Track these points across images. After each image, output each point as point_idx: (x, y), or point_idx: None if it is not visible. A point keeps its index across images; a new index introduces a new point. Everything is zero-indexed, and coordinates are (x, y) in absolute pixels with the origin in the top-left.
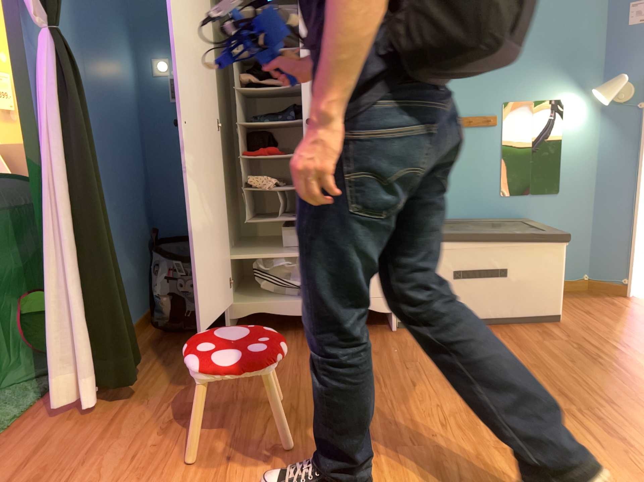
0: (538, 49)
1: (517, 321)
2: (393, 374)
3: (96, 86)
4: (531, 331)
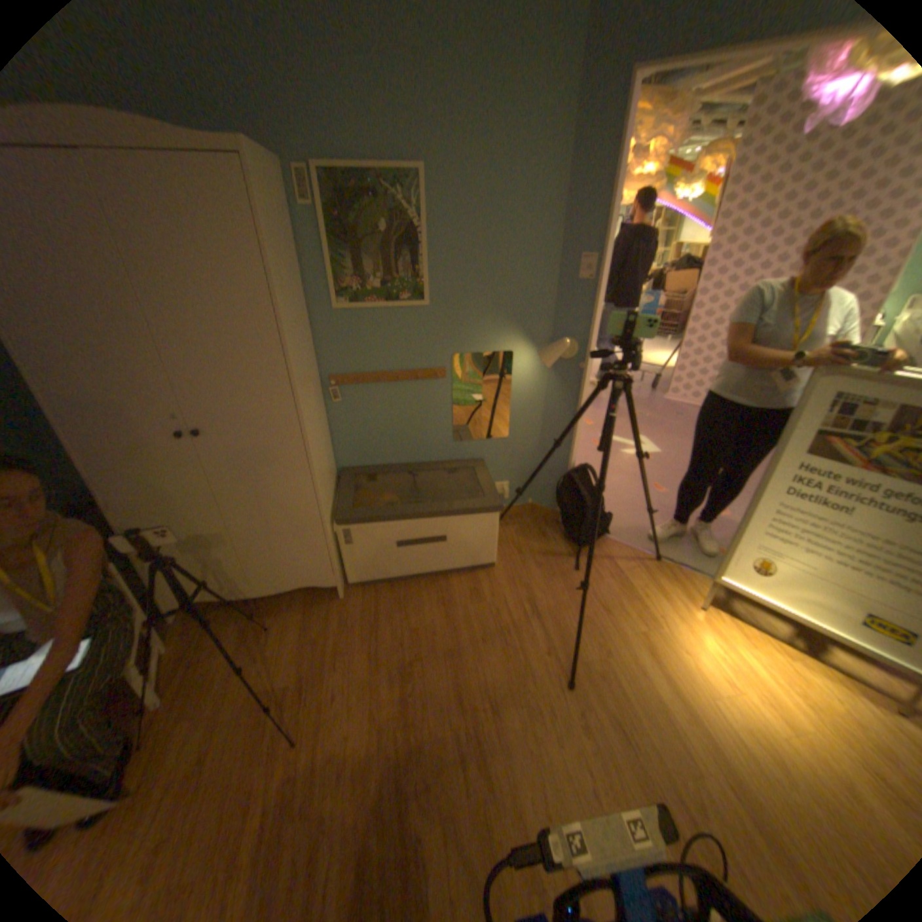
0: (487, 300)
1: (457, 573)
2: (323, 678)
3: None
4: (466, 587)
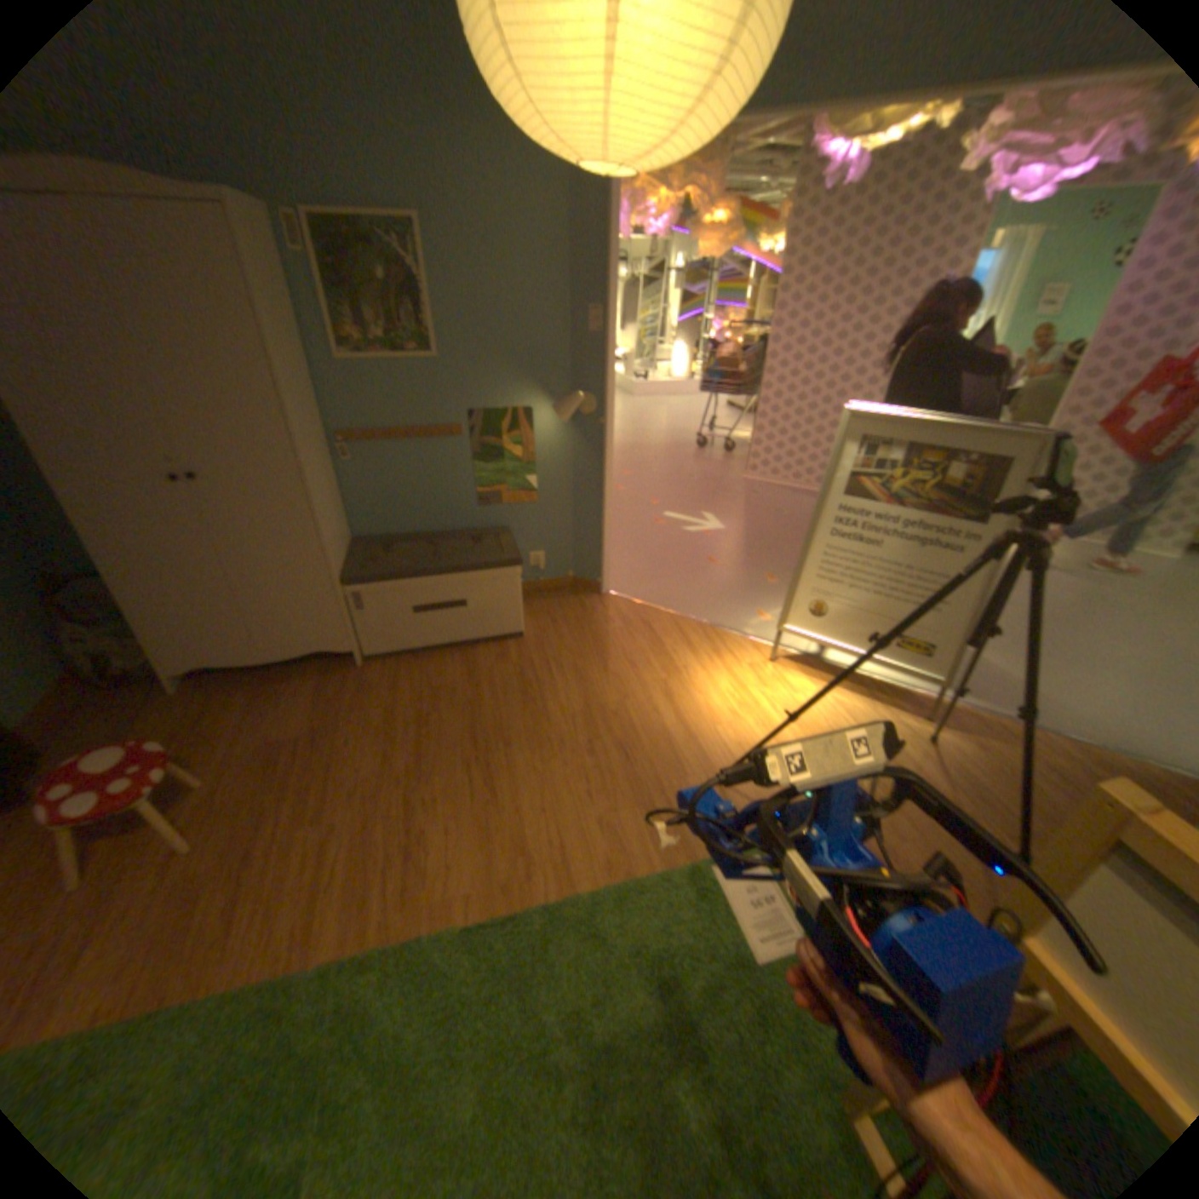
0: (498, 351)
1: (485, 640)
2: (337, 729)
3: None
4: (493, 652)
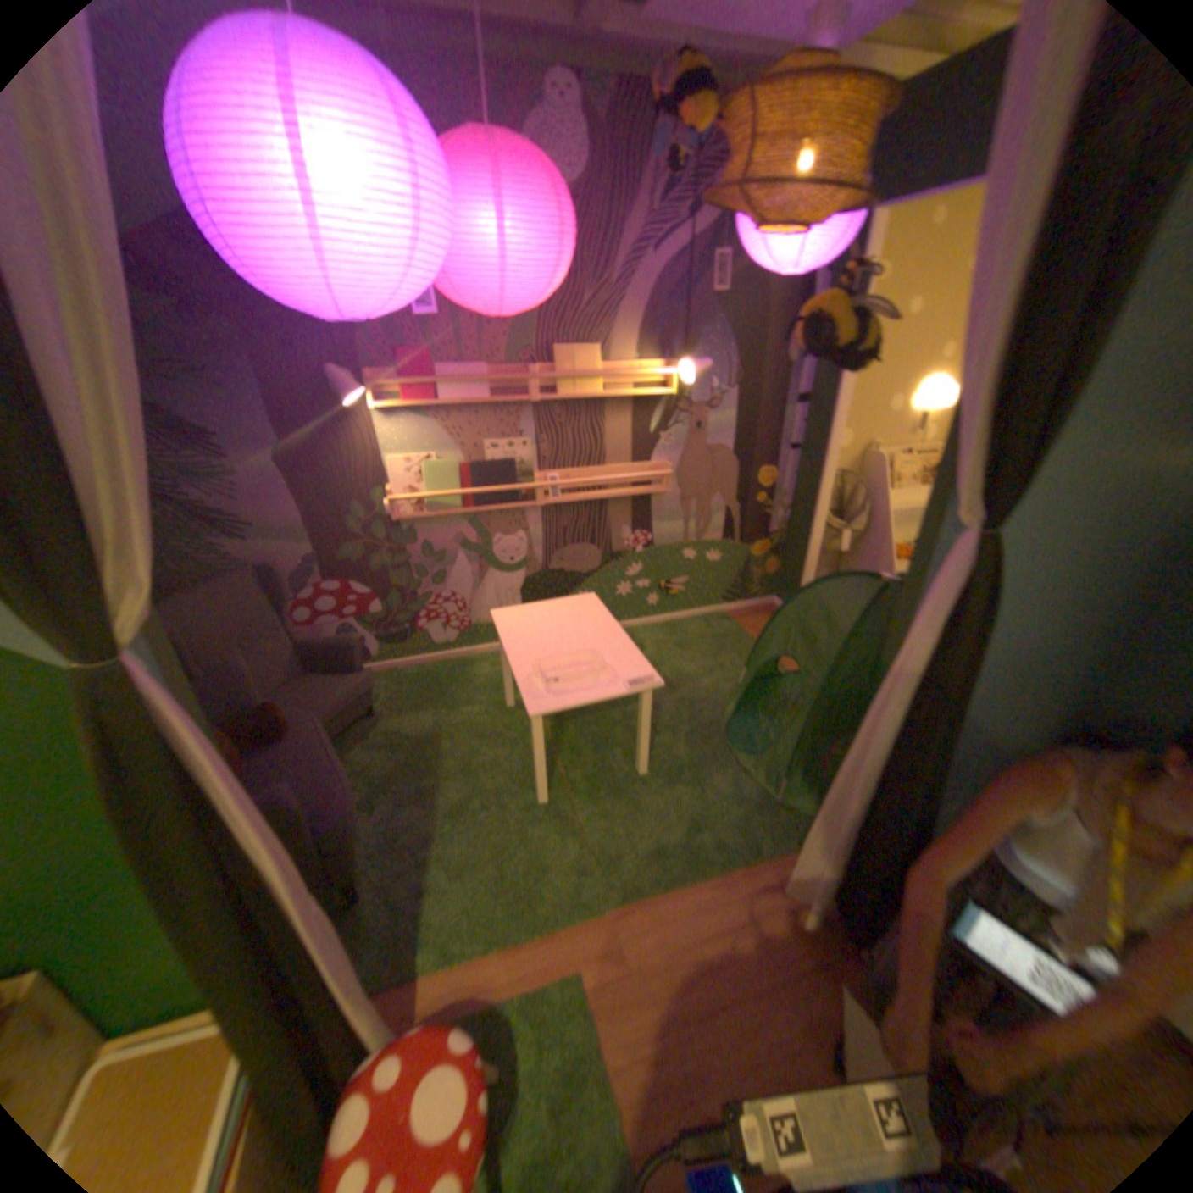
0: None
1: None
2: None
3: (1082, 543)
4: None
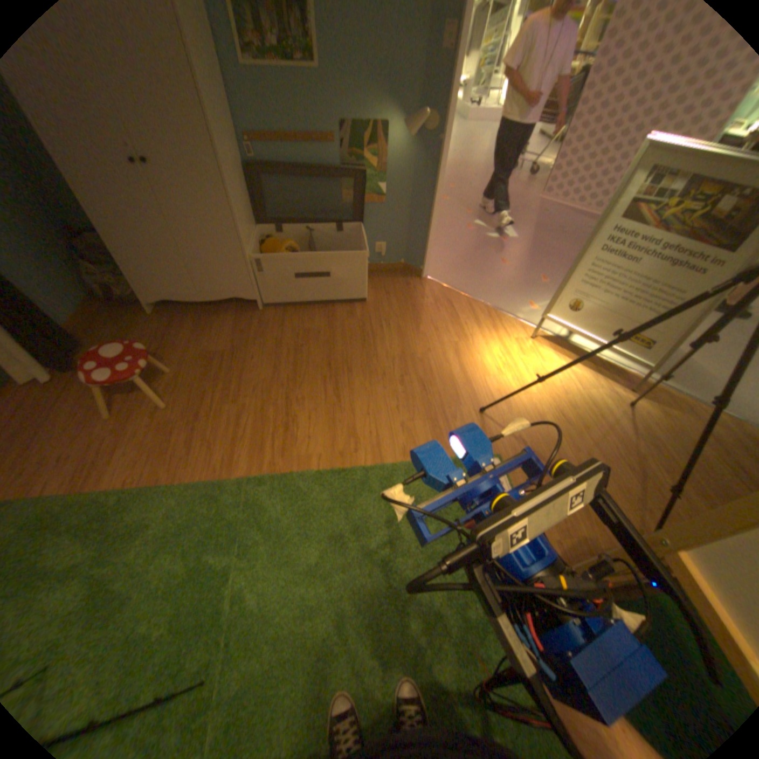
0: (365, 64)
1: (340, 301)
2: (246, 348)
3: None
4: (345, 310)
